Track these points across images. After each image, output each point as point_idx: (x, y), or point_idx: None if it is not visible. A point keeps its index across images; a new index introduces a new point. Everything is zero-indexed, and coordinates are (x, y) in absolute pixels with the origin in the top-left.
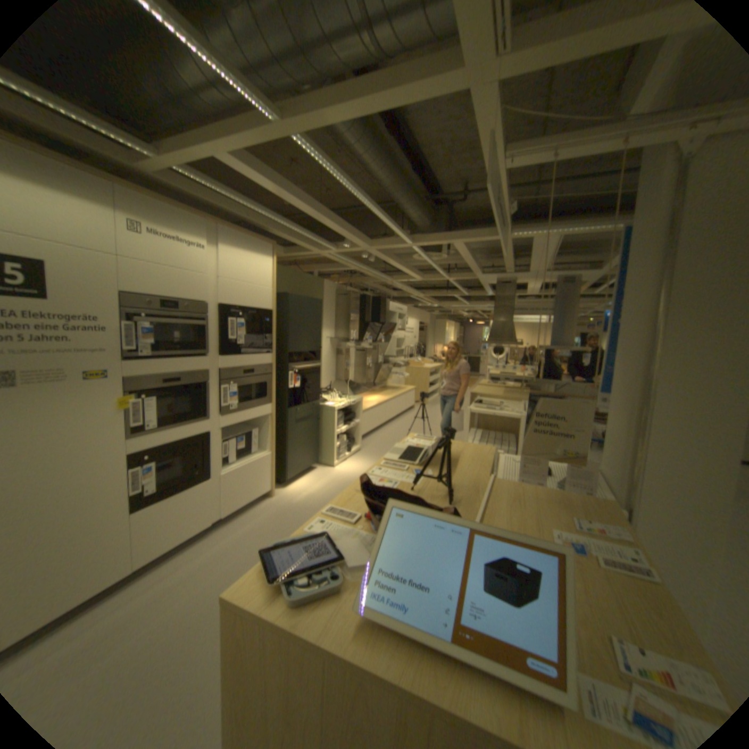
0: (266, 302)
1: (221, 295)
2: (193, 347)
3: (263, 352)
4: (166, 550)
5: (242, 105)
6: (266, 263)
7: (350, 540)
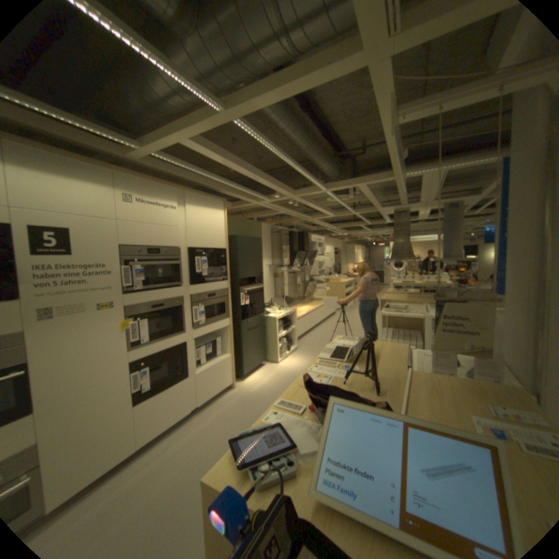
0: (221, 243)
1: (189, 241)
2: (171, 281)
3: (221, 280)
4: (159, 433)
5: (196, 104)
6: (219, 215)
7: (299, 430)
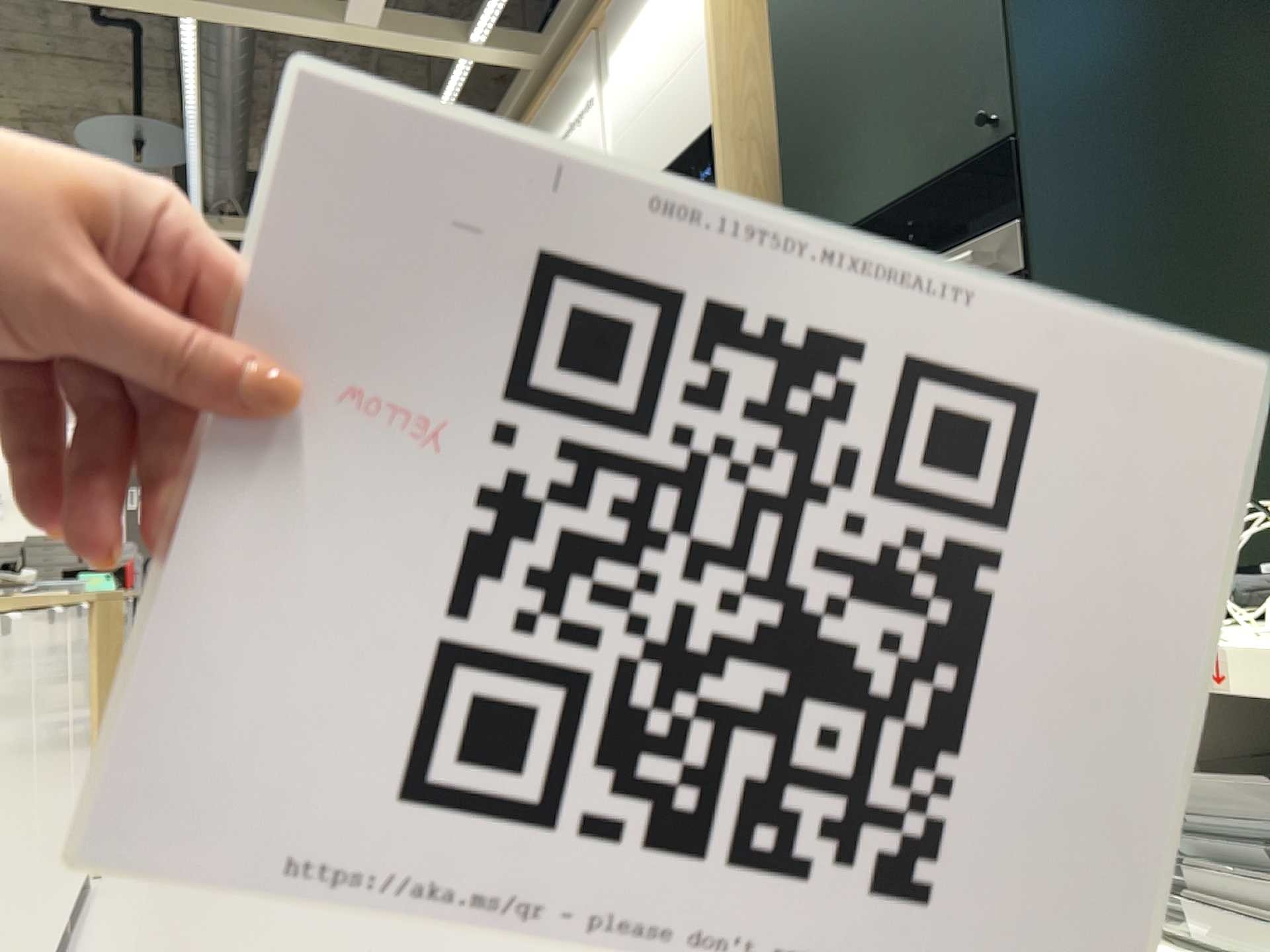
0: (702, 105)
1: None
2: None
3: None
4: None
5: None
6: None
7: None
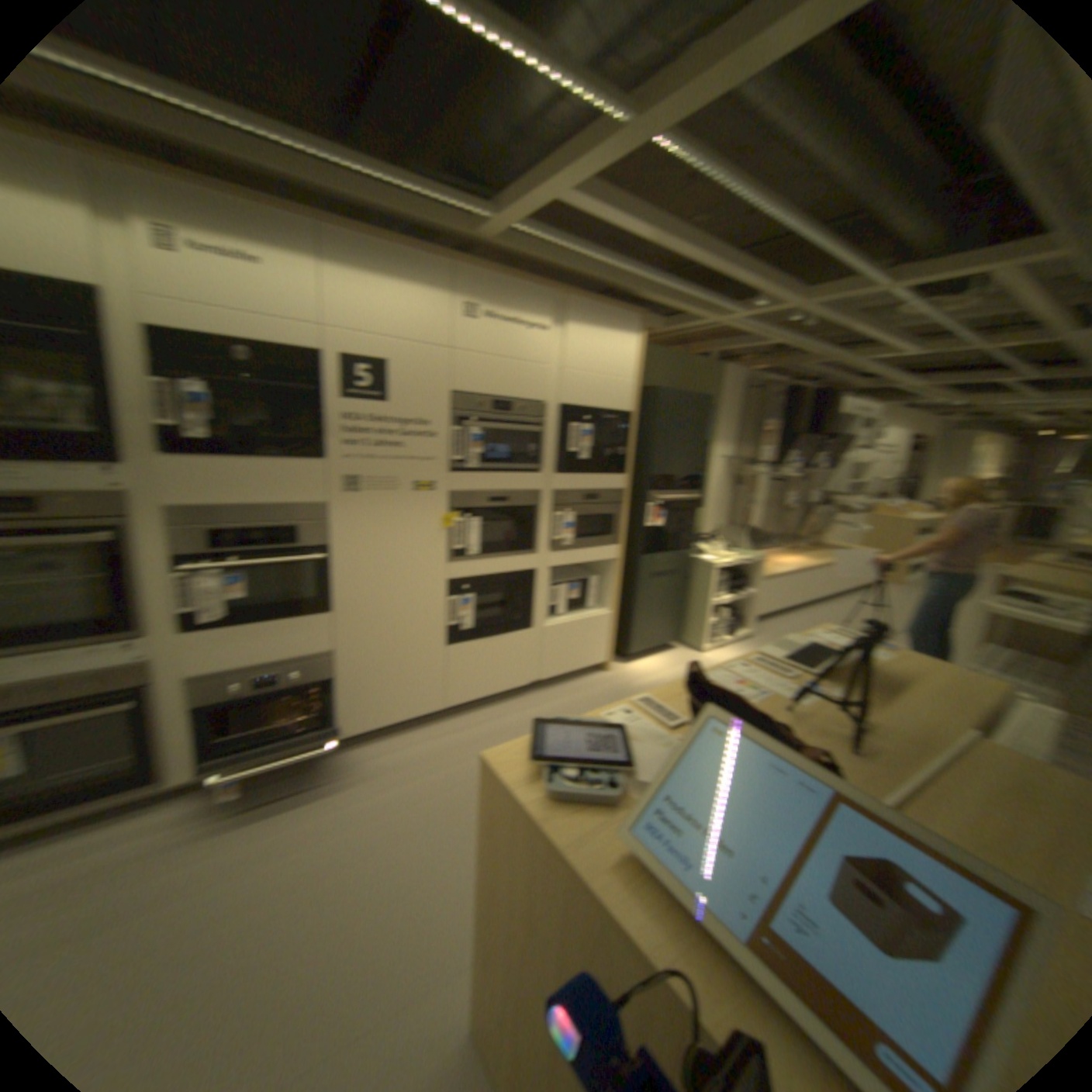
0: (620, 402)
1: (559, 394)
2: (520, 462)
3: (609, 473)
4: (474, 697)
5: (592, 113)
6: (625, 345)
7: (654, 749)
